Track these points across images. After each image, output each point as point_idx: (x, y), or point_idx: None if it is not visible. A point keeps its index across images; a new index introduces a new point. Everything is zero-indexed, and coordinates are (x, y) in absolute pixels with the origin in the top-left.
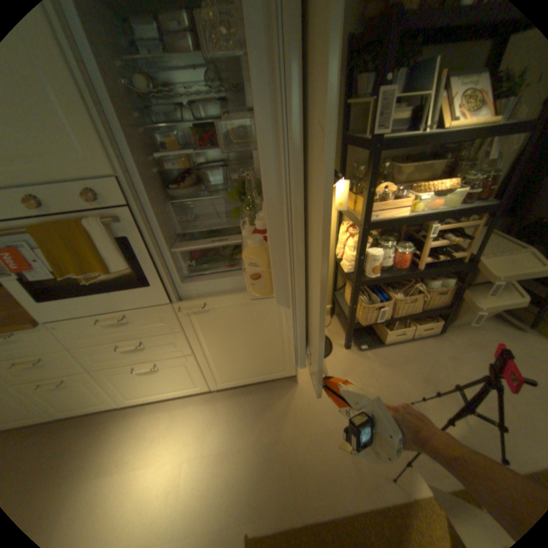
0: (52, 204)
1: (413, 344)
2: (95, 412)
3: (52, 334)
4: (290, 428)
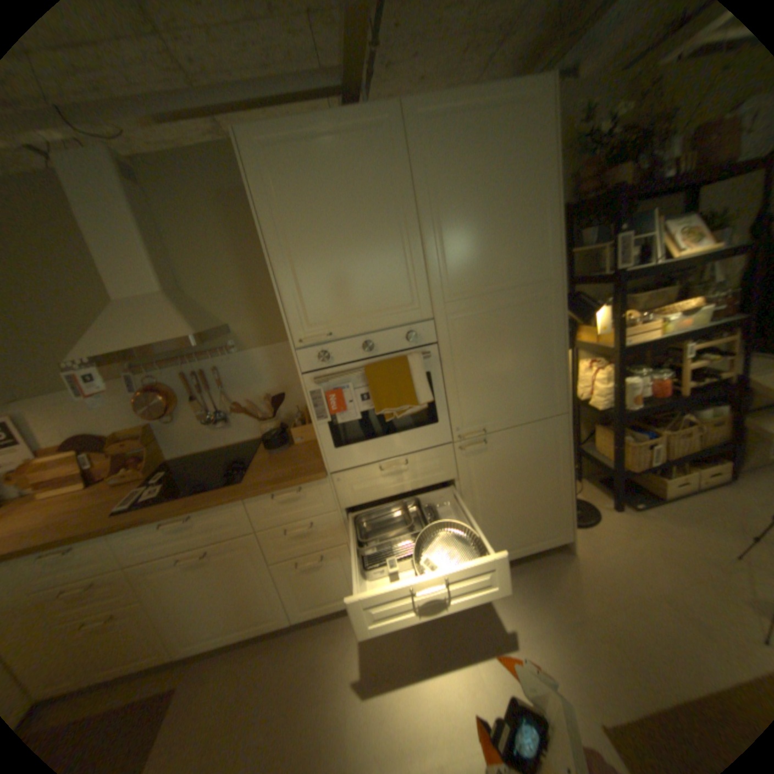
0: (382, 346)
1: (702, 496)
2: (339, 610)
3: (335, 486)
4: (593, 603)
